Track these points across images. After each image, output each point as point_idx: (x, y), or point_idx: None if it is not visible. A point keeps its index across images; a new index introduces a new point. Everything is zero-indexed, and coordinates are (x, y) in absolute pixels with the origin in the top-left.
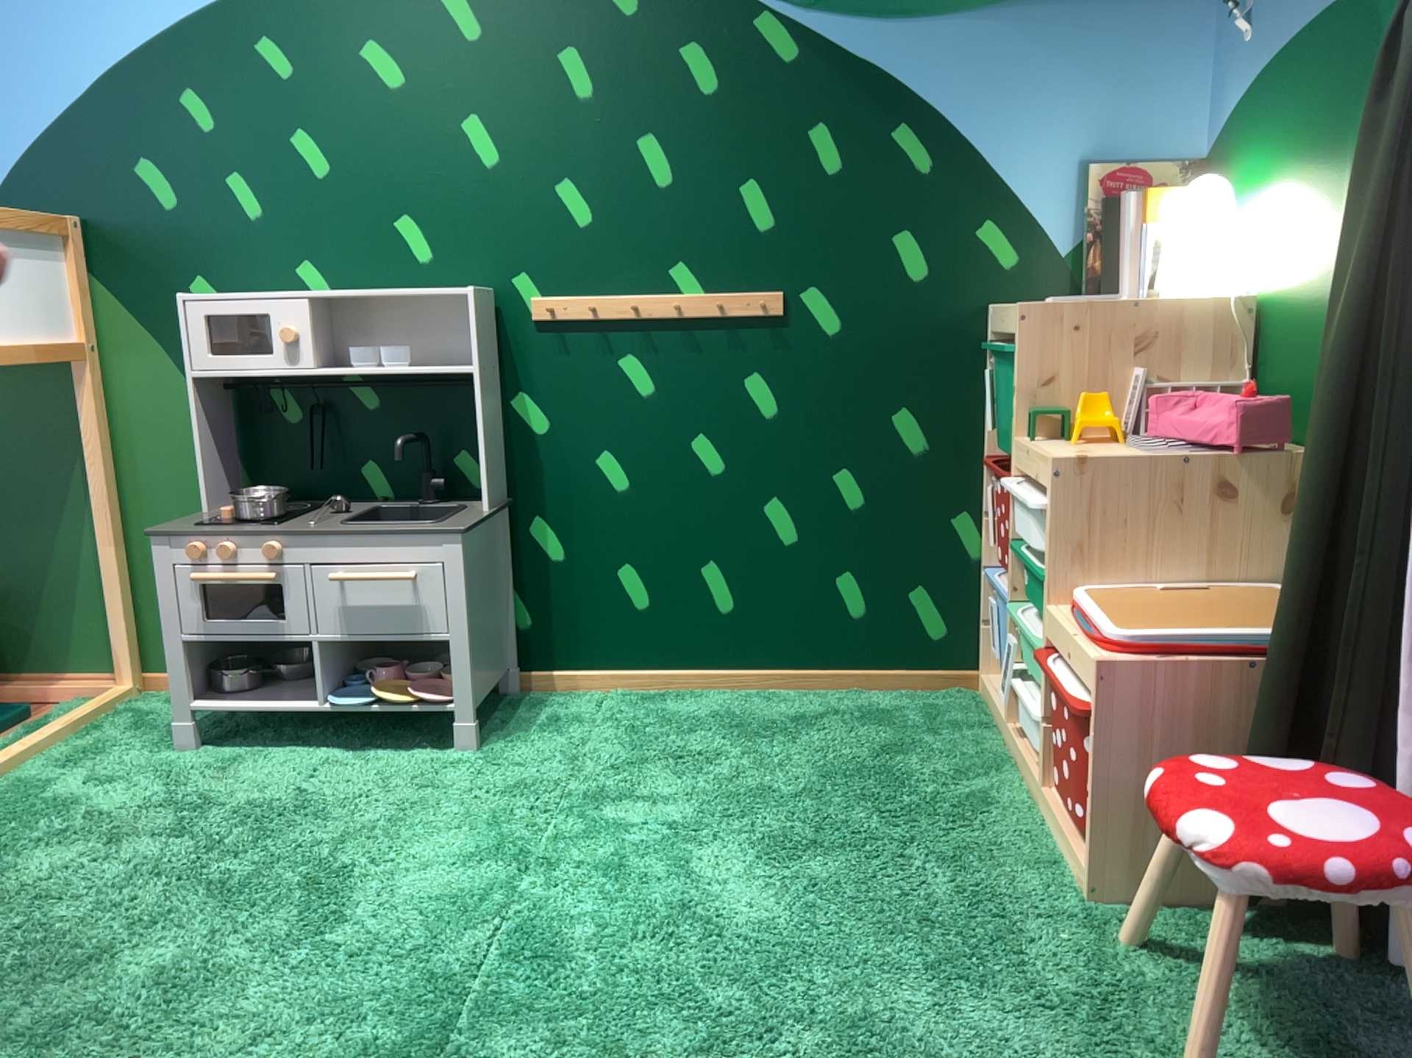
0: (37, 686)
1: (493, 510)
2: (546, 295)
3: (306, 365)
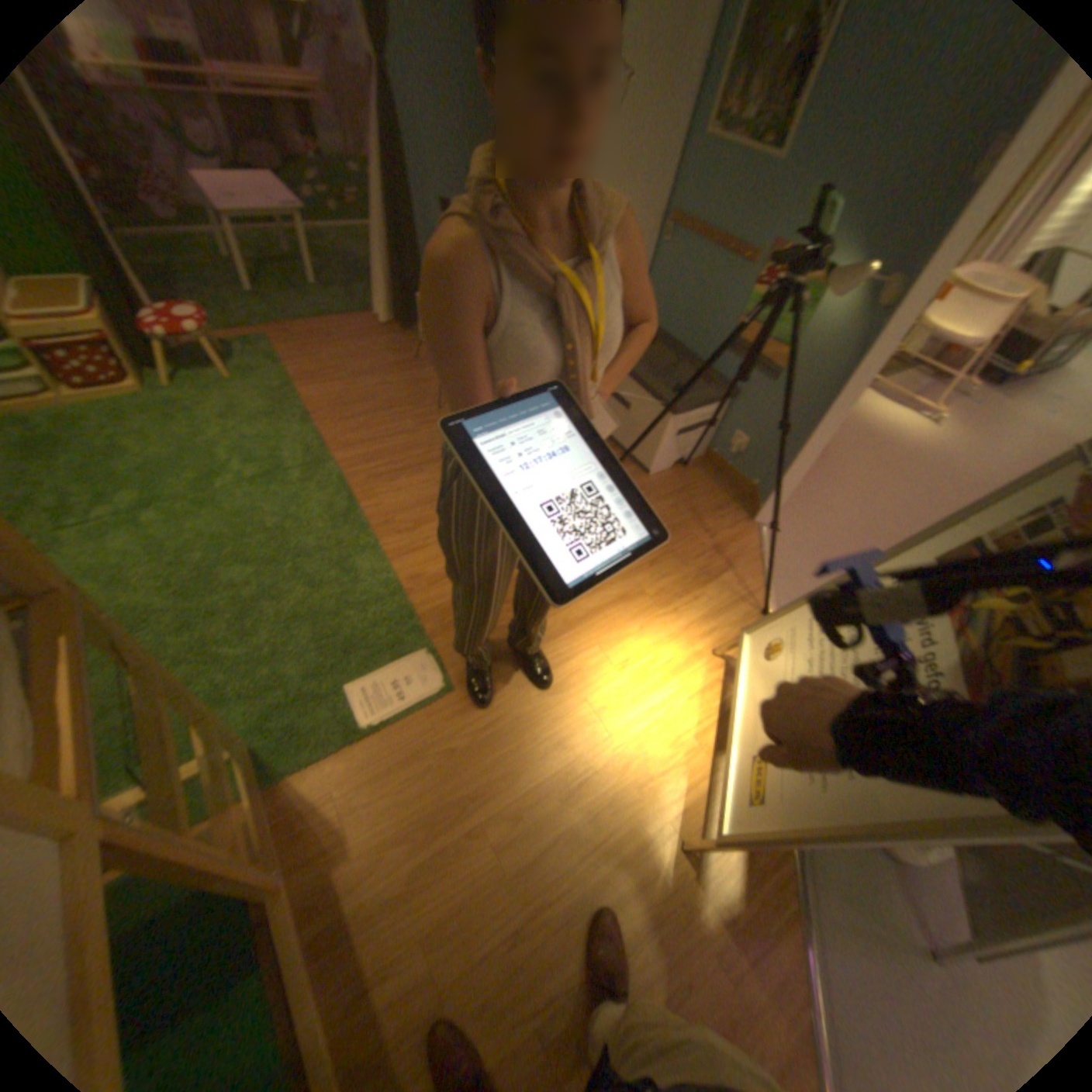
0: None
1: None
2: None
3: None
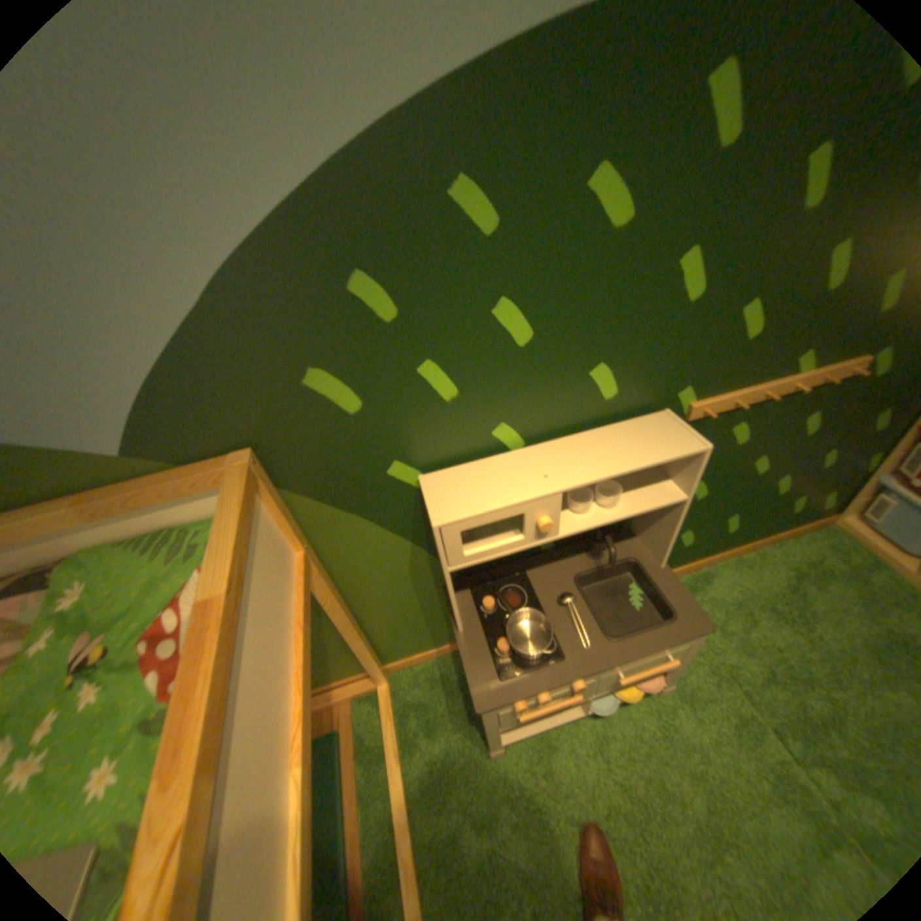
0: (321, 706)
1: (665, 564)
2: (705, 401)
3: (553, 535)
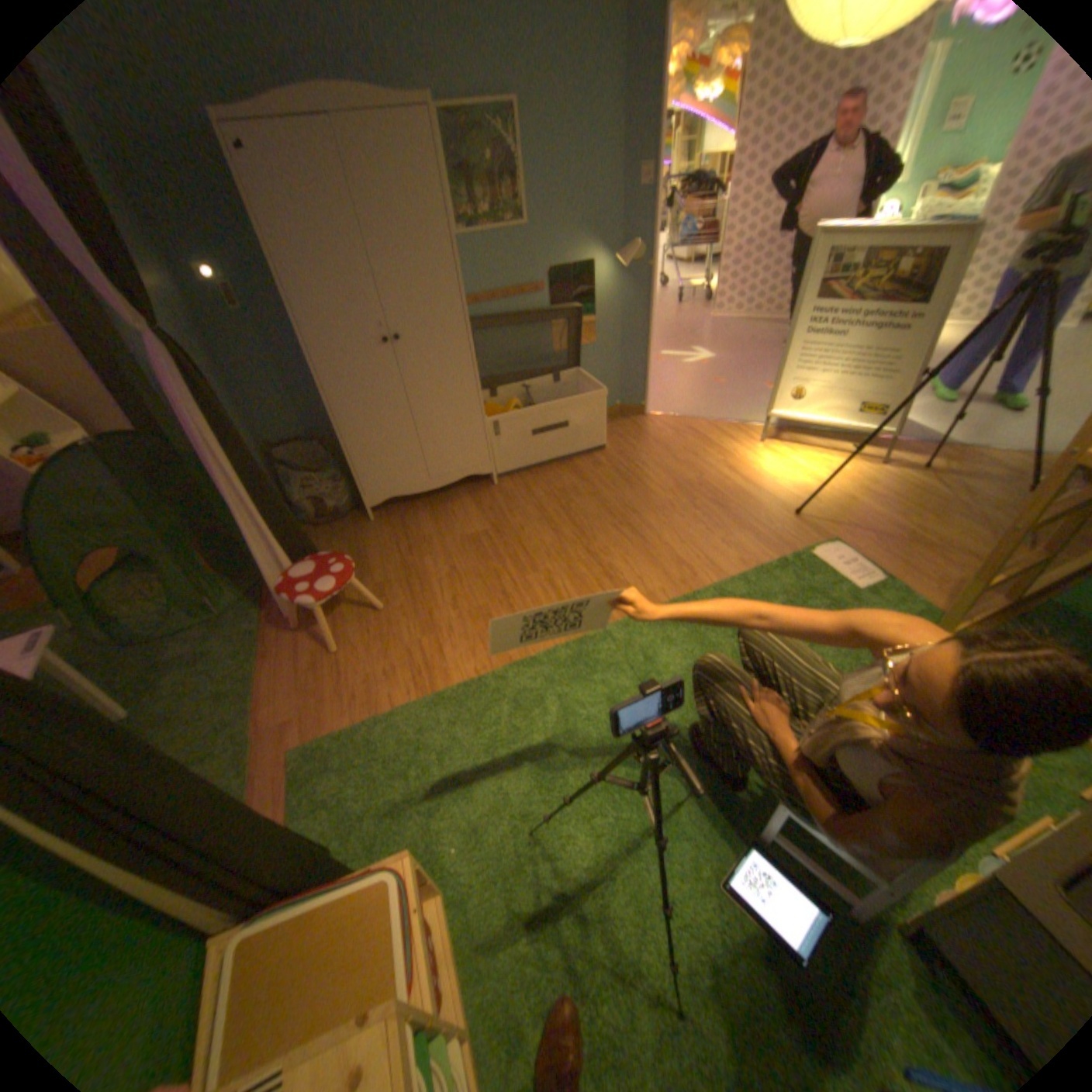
0: None
1: None
2: None
3: None
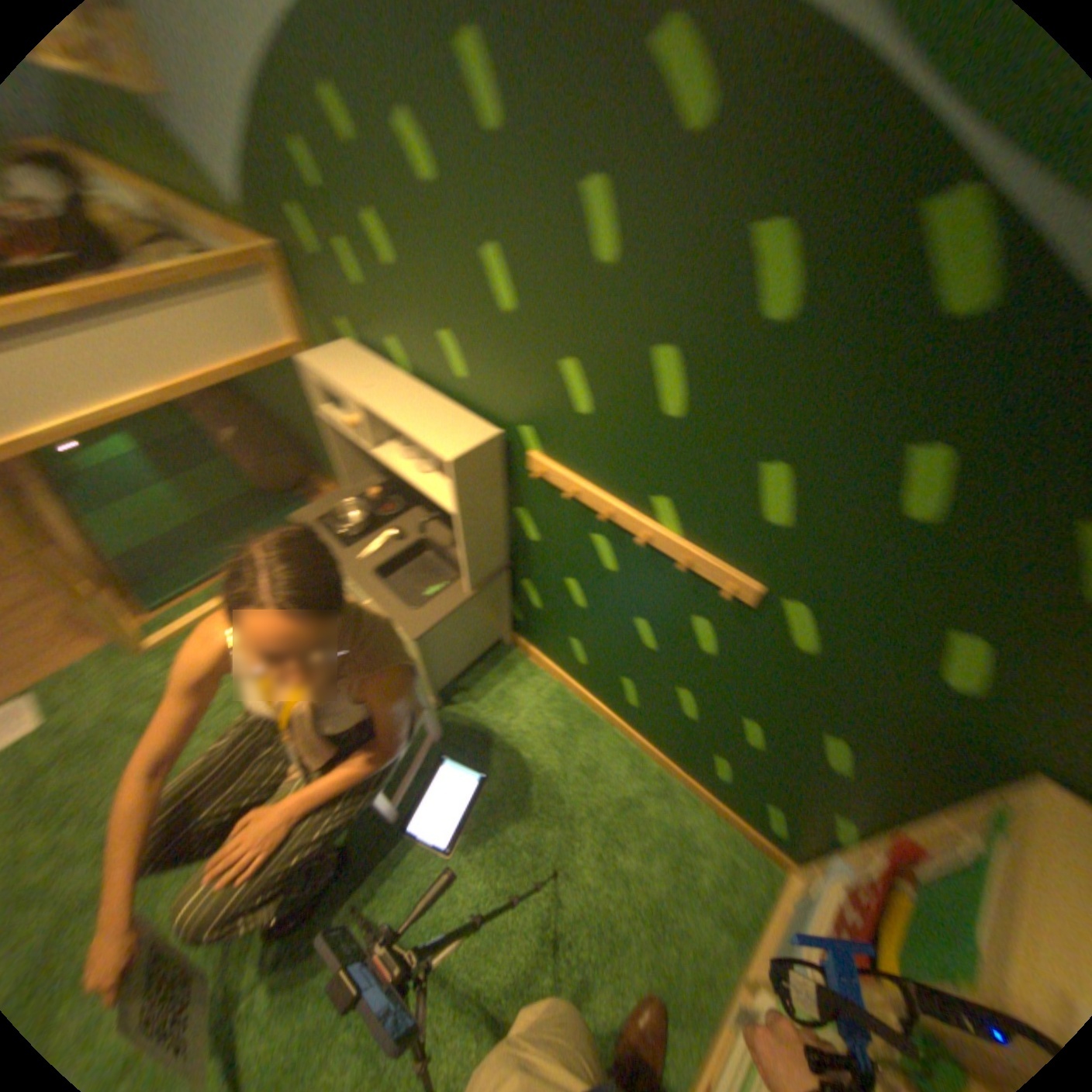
0: None
1: (474, 596)
2: (544, 462)
3: (367, 448)
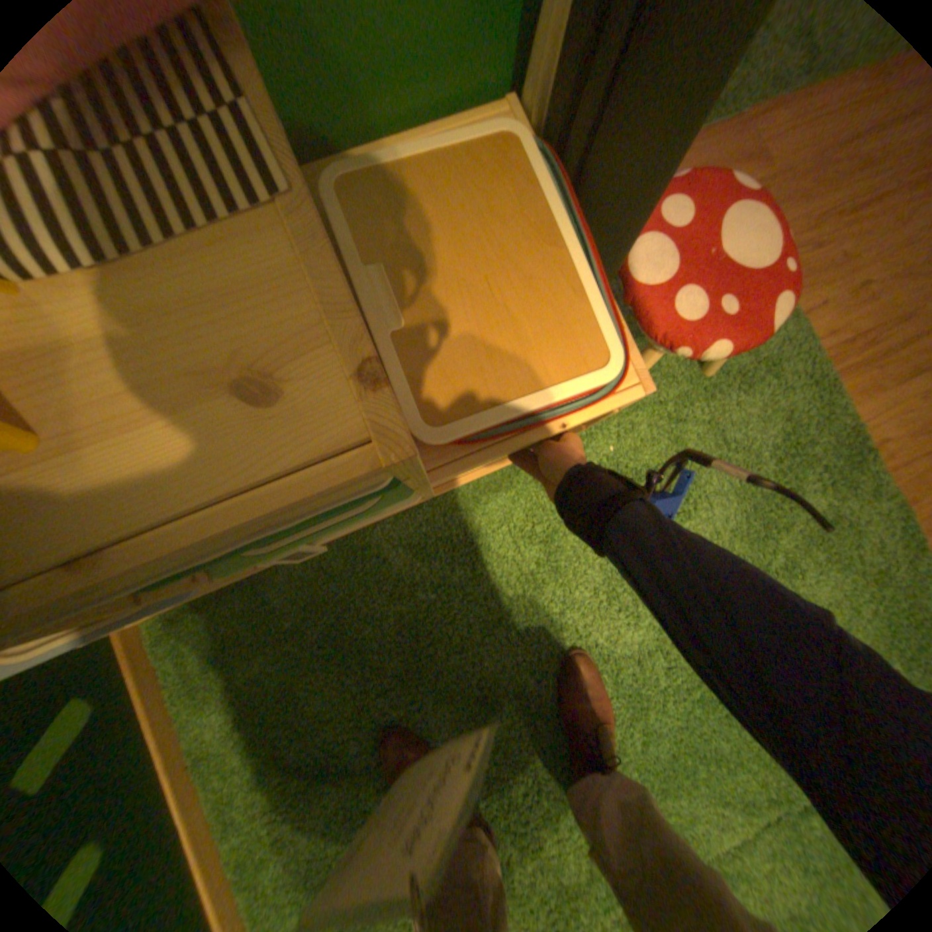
0: None
1: None
2: None
3: None
